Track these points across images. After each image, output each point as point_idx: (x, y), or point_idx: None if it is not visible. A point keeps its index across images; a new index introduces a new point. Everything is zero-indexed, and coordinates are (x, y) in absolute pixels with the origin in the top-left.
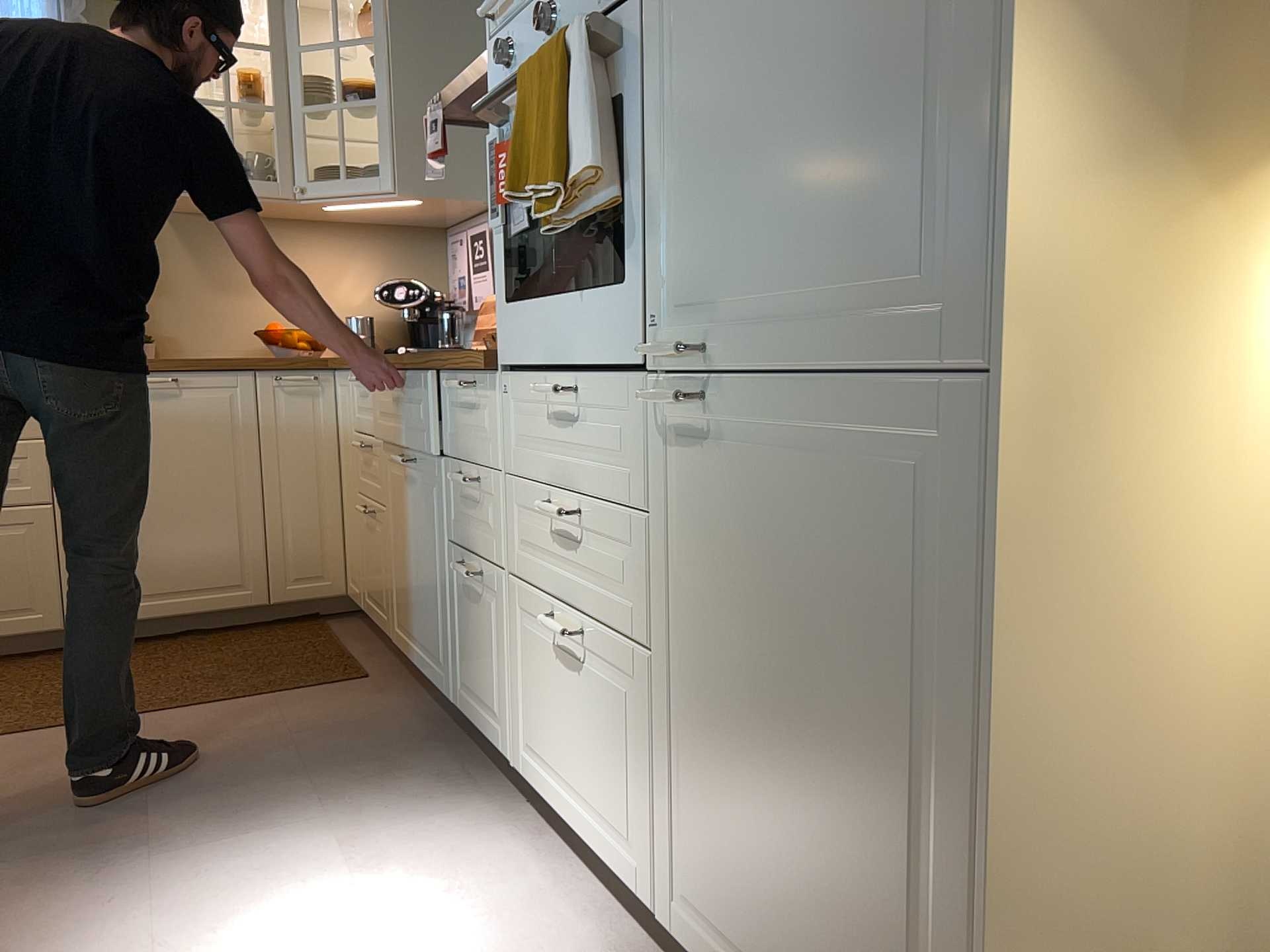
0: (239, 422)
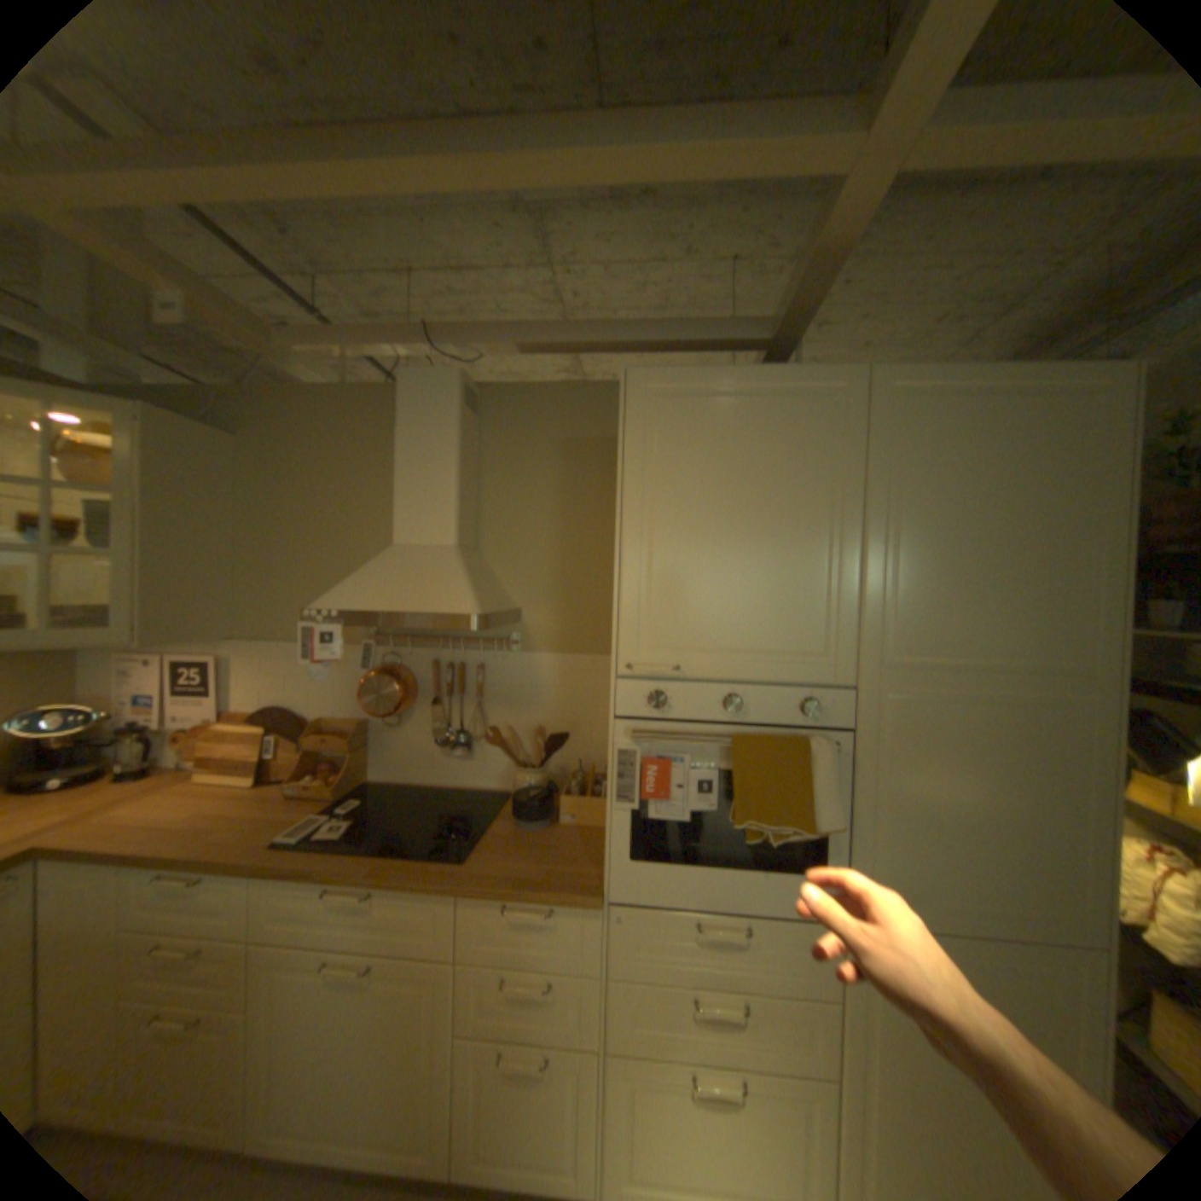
0: None
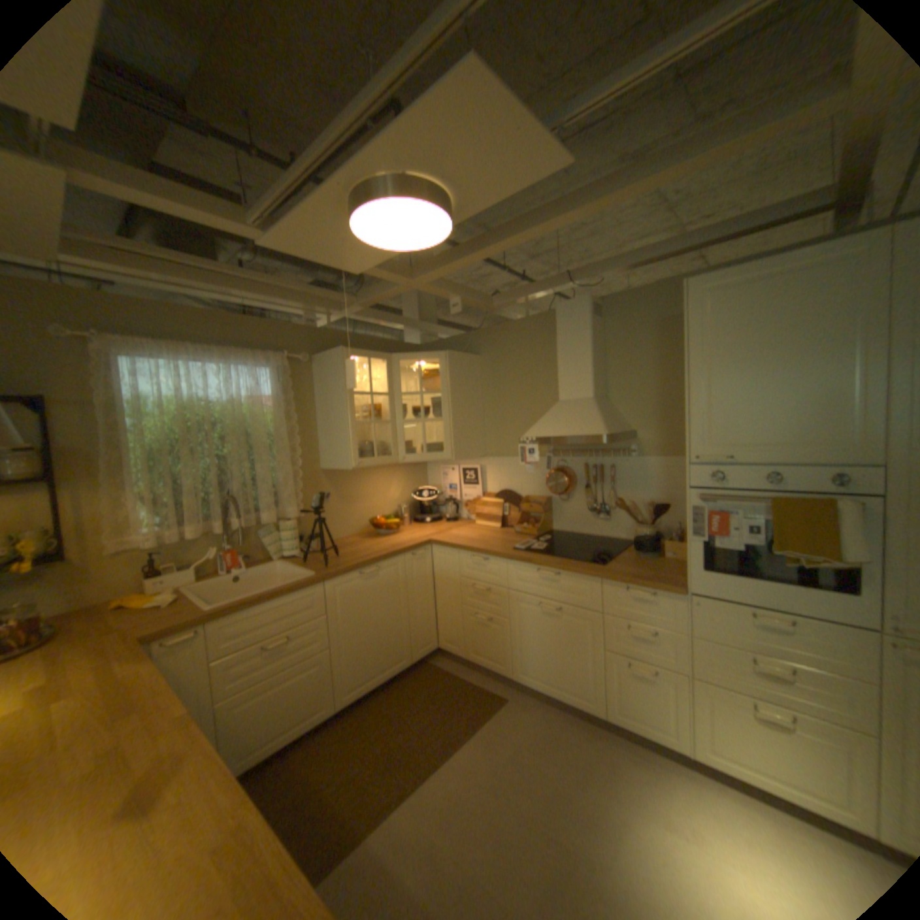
0: (400, 581)
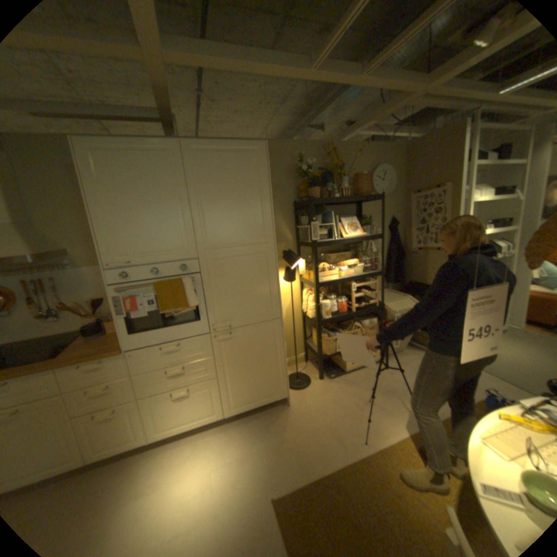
0: None
